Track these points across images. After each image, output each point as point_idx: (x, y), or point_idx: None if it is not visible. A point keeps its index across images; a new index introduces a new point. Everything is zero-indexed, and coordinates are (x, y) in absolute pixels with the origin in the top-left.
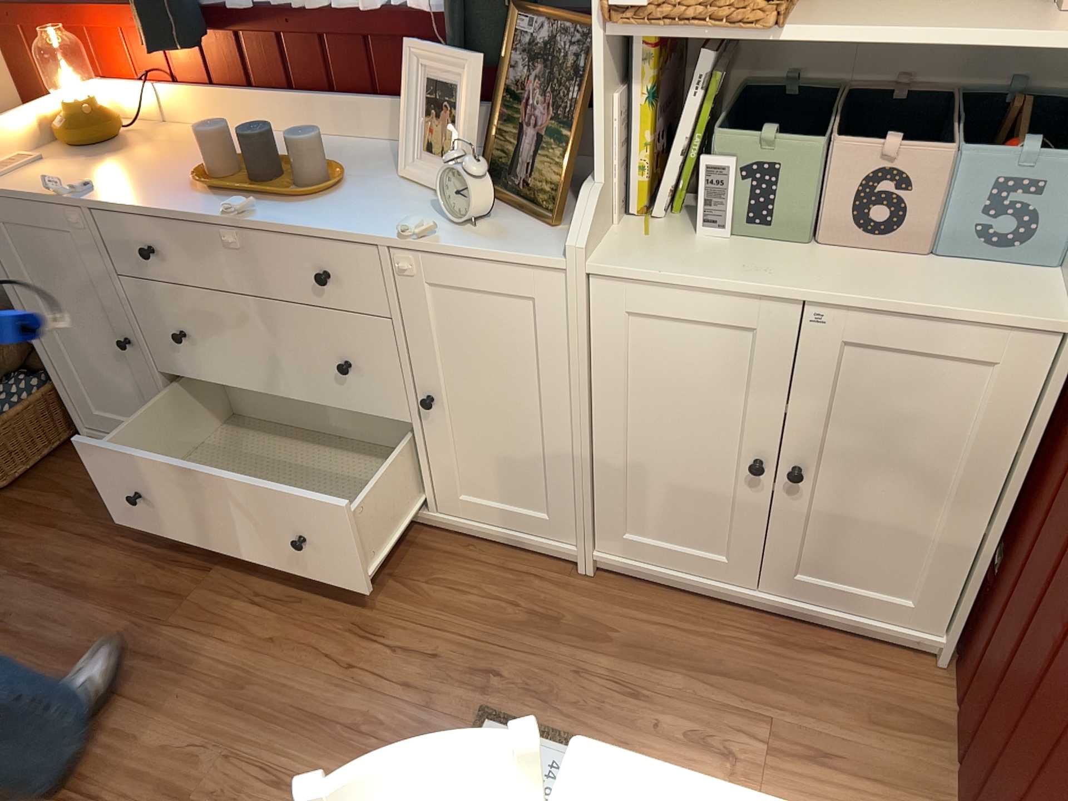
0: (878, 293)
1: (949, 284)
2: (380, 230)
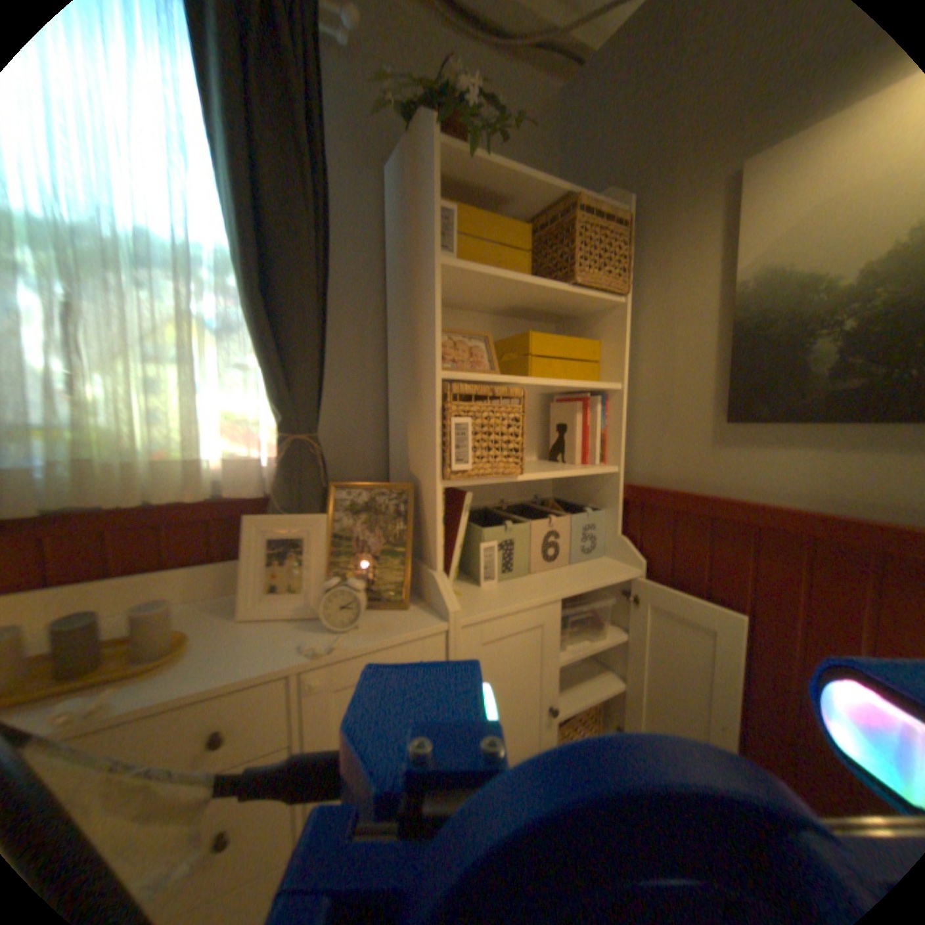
0: (583, 581)
1: (592, 570)
2: (273, 659)
